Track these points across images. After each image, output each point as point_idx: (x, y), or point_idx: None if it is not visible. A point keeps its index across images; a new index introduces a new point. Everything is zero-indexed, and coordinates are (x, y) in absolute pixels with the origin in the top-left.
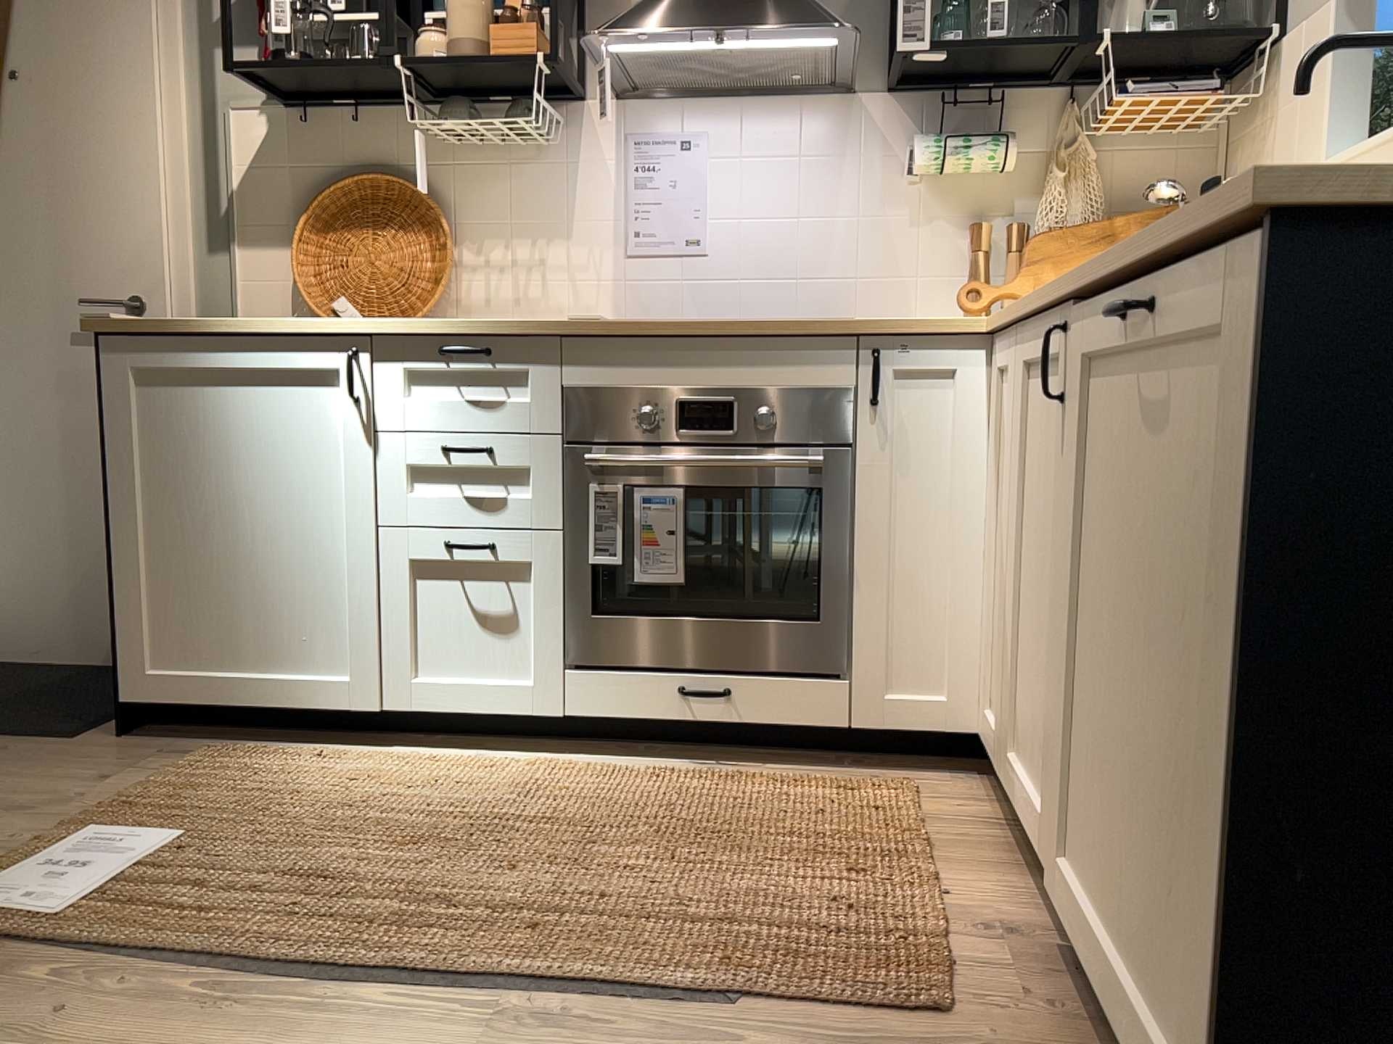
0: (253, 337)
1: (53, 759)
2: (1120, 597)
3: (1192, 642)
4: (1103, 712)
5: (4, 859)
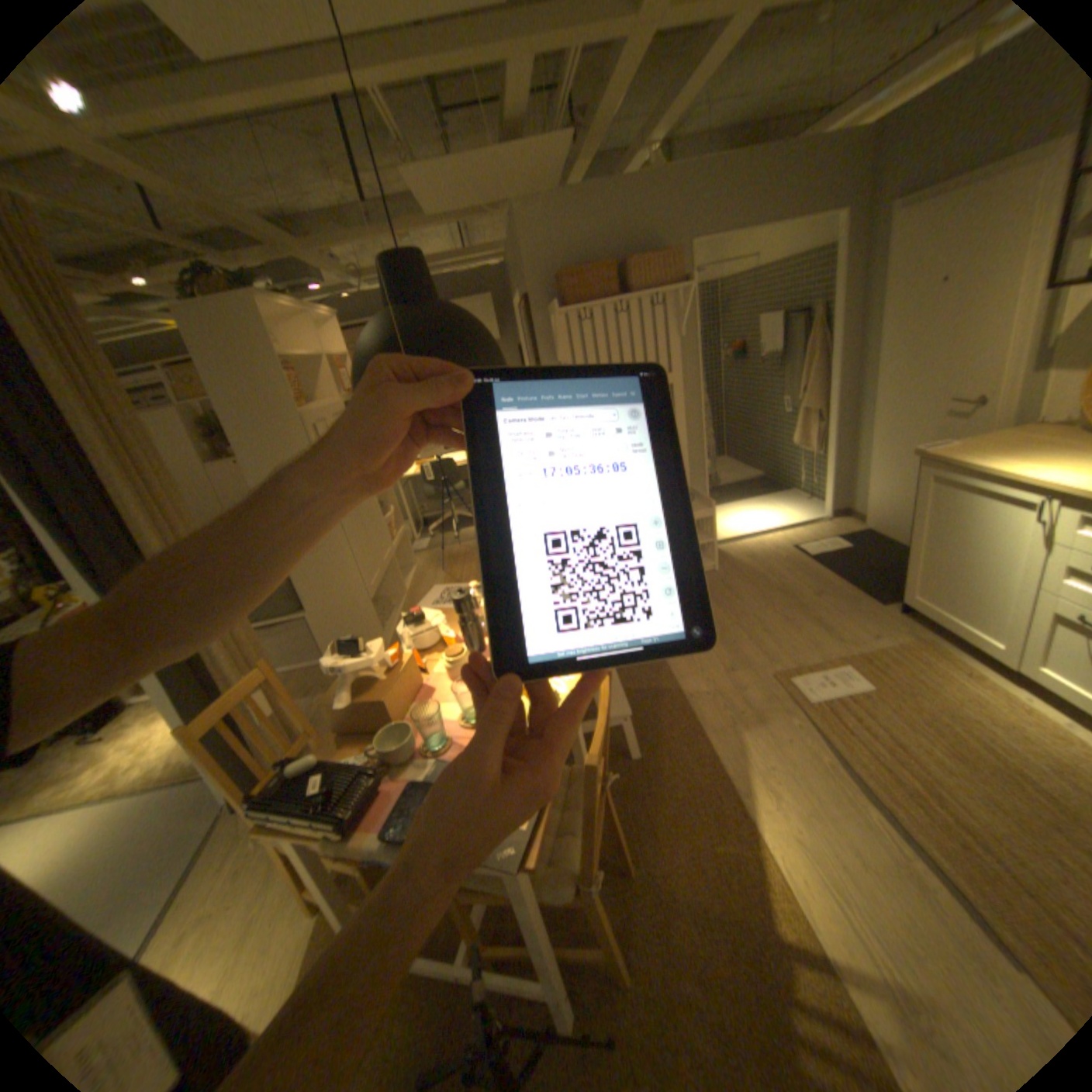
0: (994, 474)
1: (871, 614)
2: None
3: None
4: None
5: (822, 661)
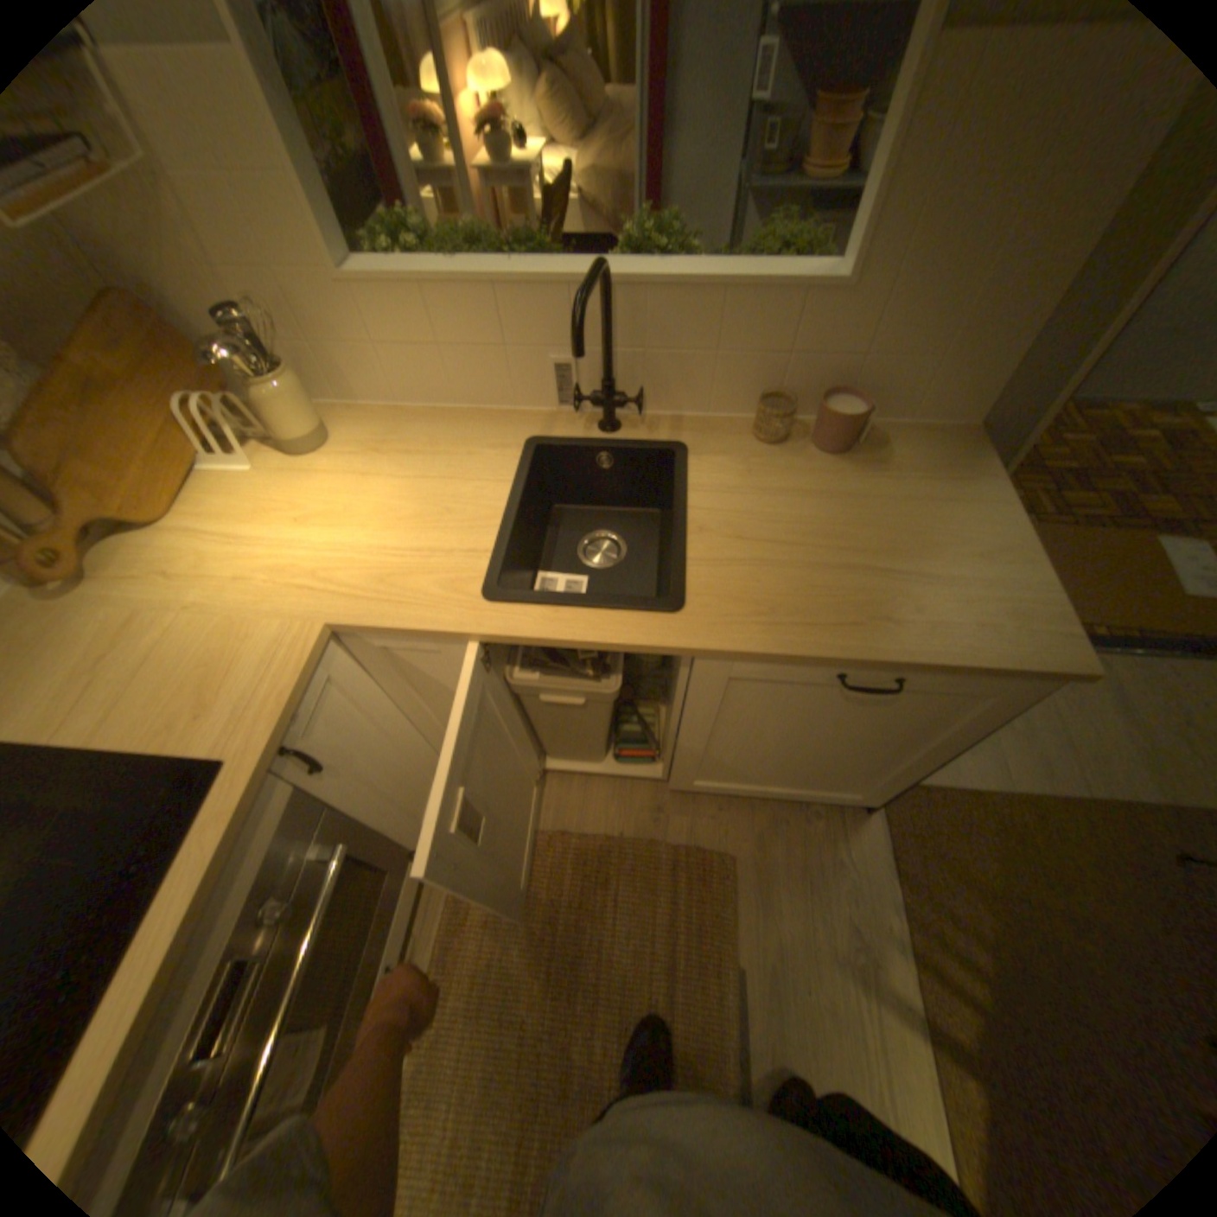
0: None
1: None
2: (763, 736)
3: (868, 744)
4: (732, 757)
5: None
